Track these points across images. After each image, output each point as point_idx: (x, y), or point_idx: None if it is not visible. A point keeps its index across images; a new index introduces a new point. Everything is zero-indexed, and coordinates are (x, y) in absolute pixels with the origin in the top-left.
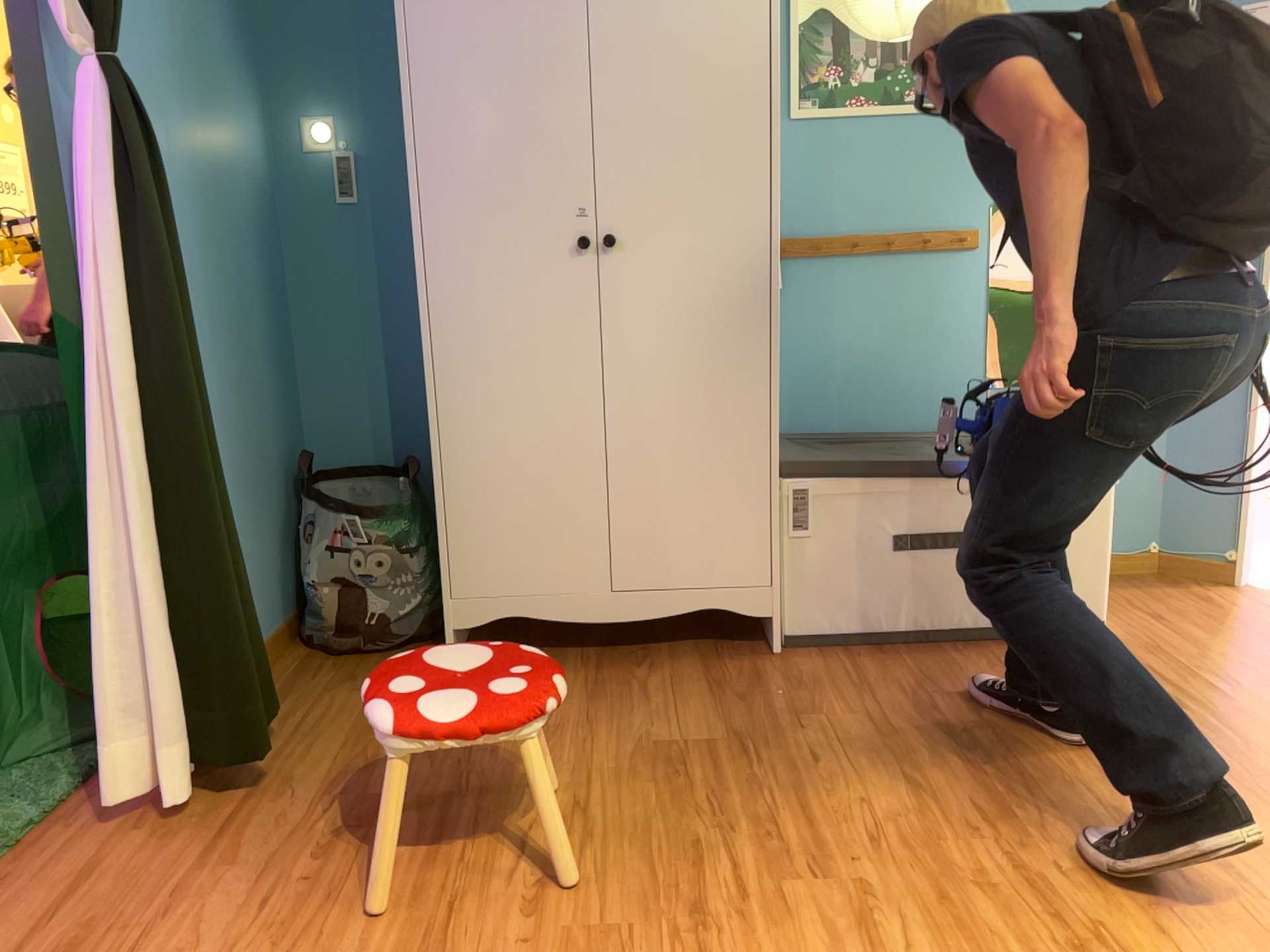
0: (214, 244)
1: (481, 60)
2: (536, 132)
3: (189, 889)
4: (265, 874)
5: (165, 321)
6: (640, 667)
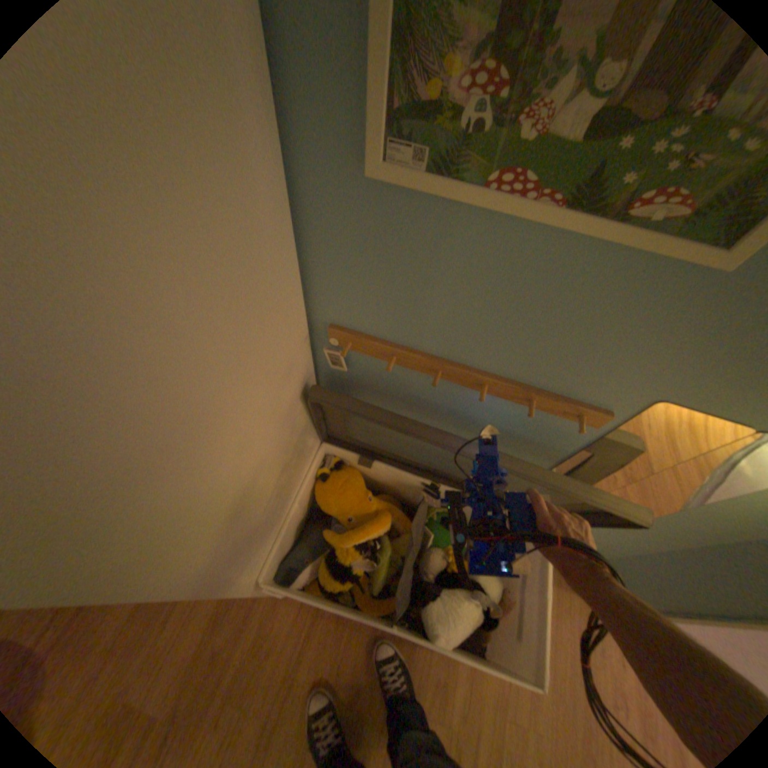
0: None
1: None
2: None
3: None
4: None
5: None
6: None
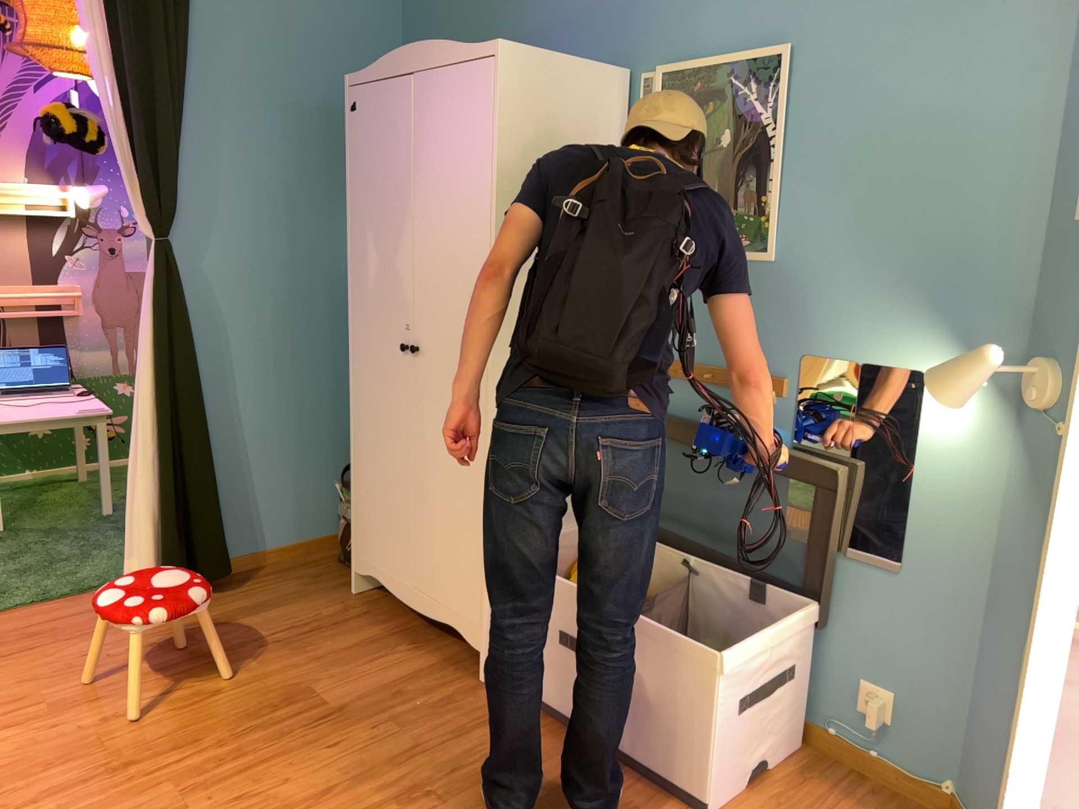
0: (304, 310)
1: (373, 221)
2: (391, 269)
3: (89, 636)
4: (109, 646)
5: (170, 365)
6: (411, 645)
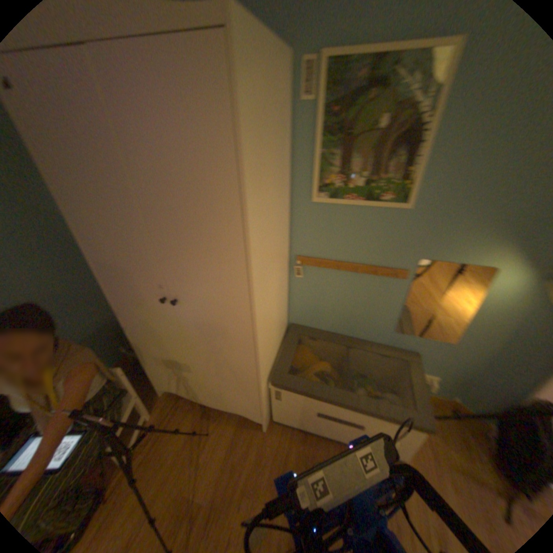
0: (43, 259)
1: (94, 209)
2: (132, 249)
3: None
4: None
5: None
6: (216, 423)
